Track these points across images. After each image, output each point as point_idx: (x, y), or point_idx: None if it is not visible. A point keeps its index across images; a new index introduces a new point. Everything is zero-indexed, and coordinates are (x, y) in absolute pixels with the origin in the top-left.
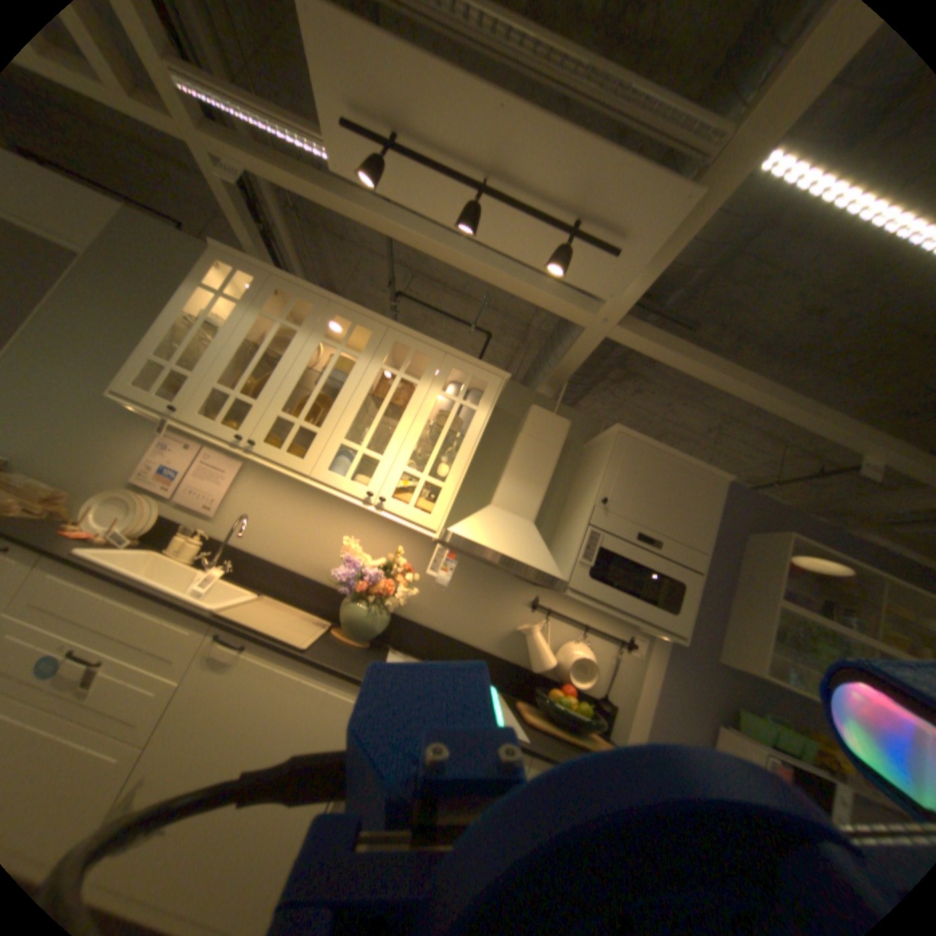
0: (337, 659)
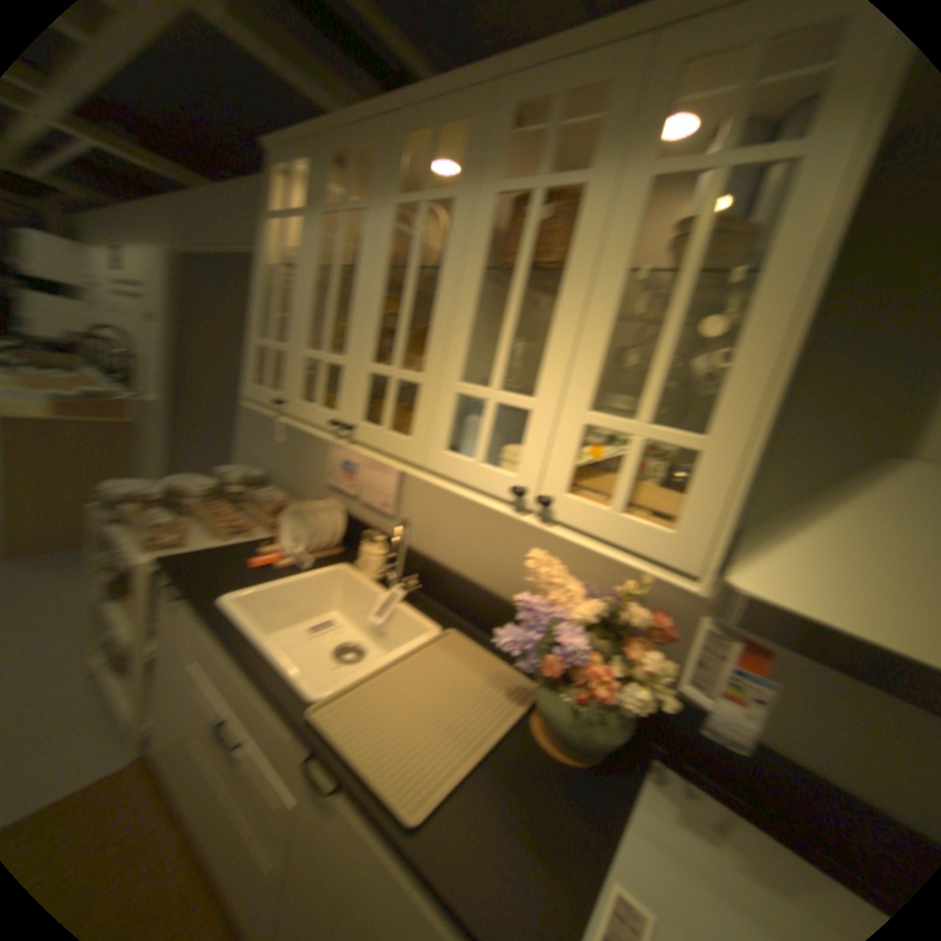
0: (503, 832)
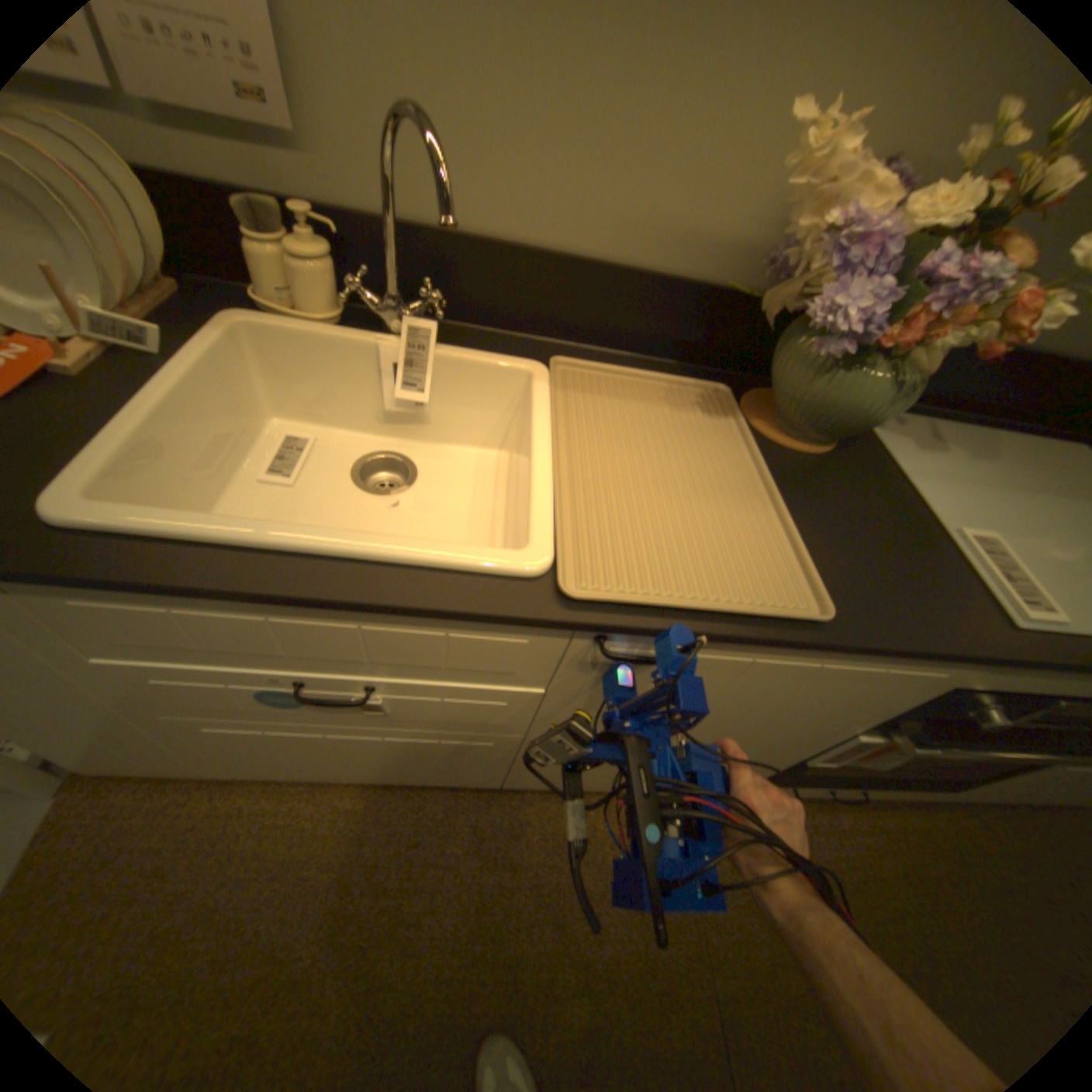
0: (866, 559)
